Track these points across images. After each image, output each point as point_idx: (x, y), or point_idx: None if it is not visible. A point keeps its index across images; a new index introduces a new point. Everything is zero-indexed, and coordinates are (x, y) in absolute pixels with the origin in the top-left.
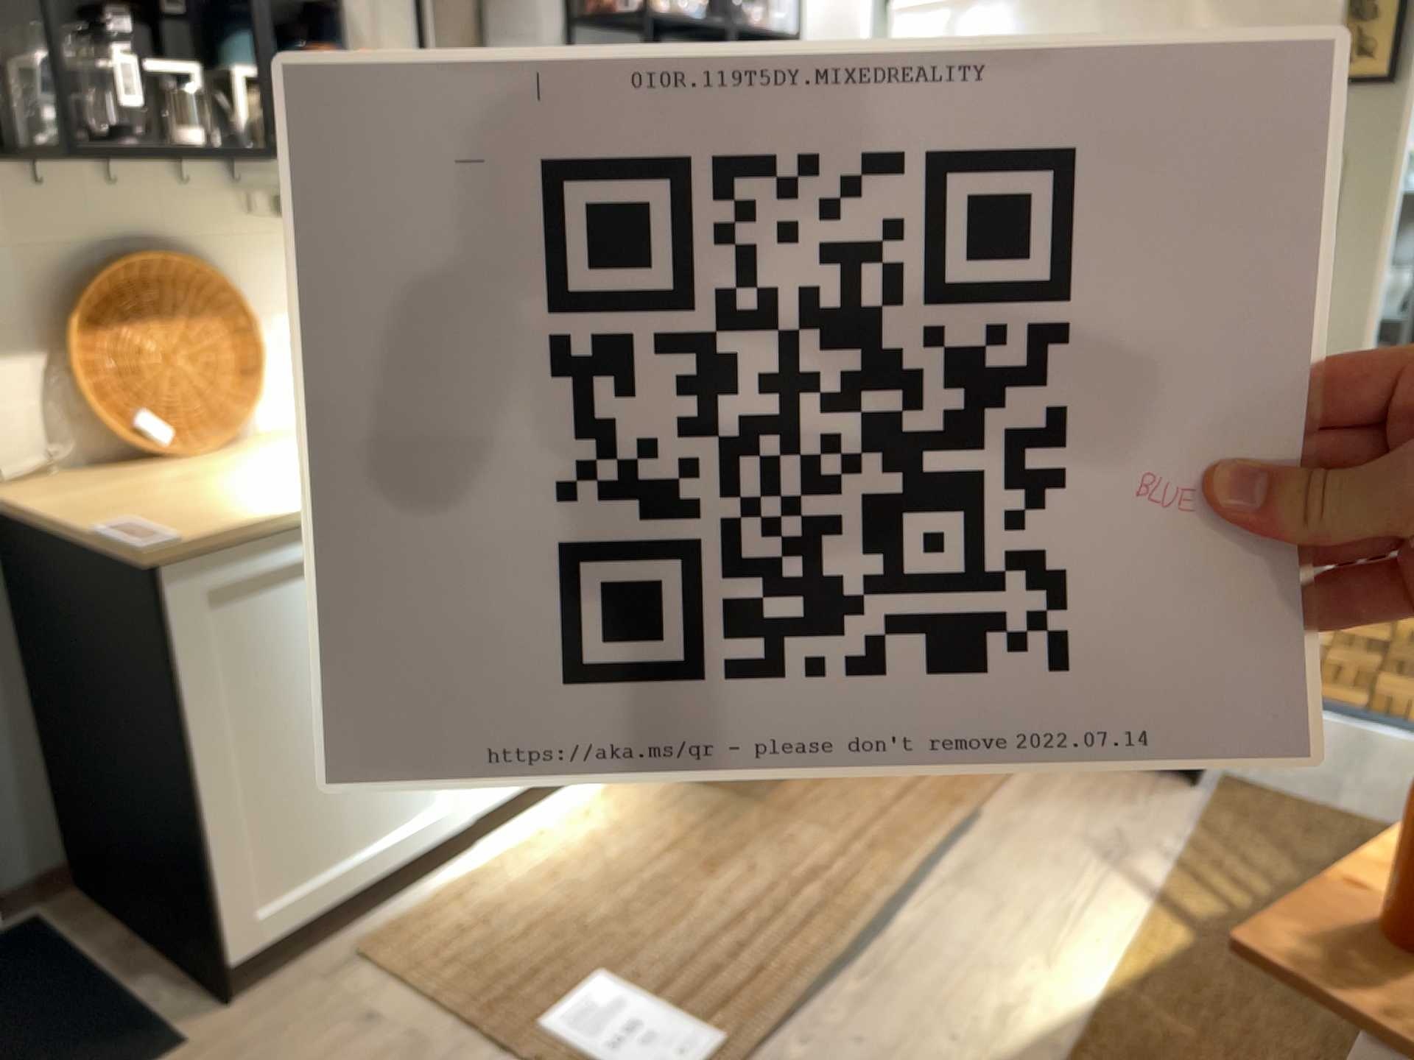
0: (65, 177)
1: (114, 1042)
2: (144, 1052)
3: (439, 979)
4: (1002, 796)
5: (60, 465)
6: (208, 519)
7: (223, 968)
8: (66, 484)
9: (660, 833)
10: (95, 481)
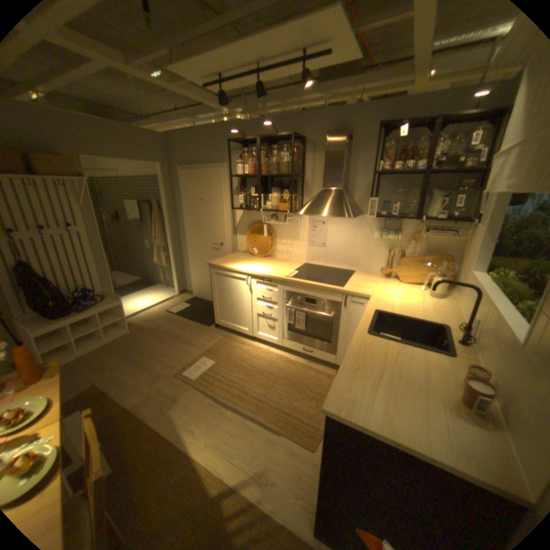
0: (254, 211)
1: (210, 321)
2: (208, 324)
3: (217, 344)
4: (290, 443)
5: (248, 252)
6: (221, 263)
7: (215, 322)
8: (241, 254)
9: (260, 365)
10: (243, 255)
